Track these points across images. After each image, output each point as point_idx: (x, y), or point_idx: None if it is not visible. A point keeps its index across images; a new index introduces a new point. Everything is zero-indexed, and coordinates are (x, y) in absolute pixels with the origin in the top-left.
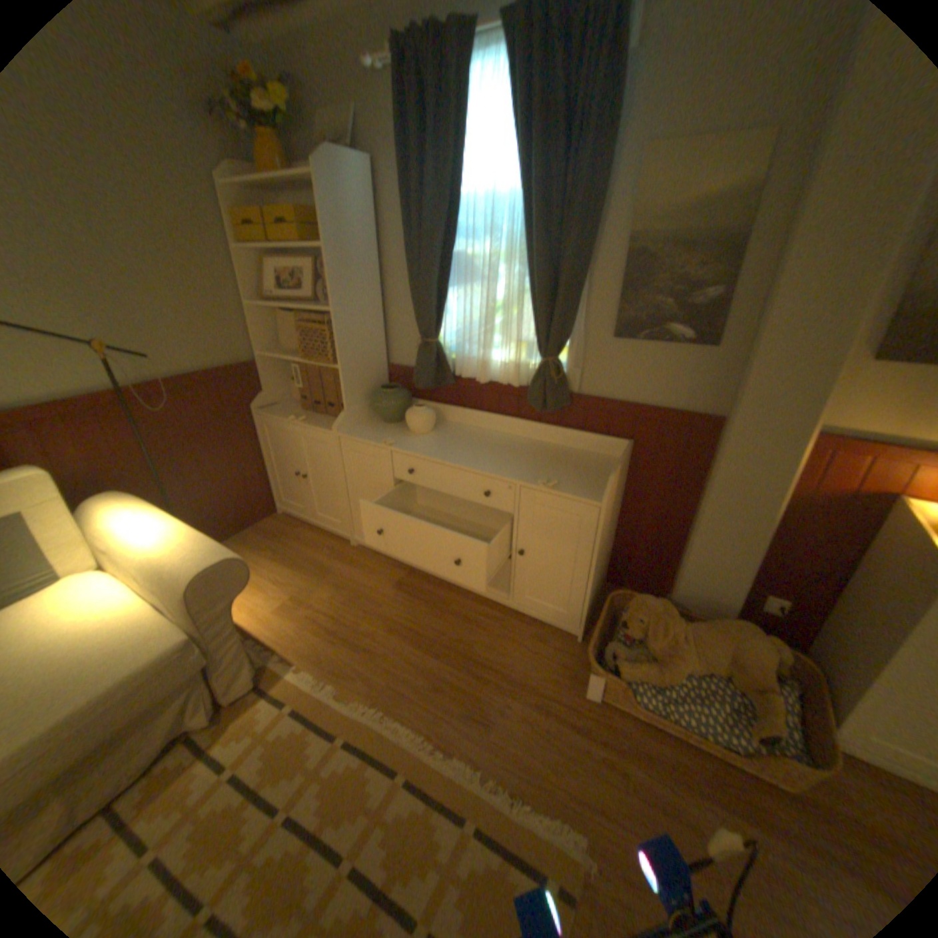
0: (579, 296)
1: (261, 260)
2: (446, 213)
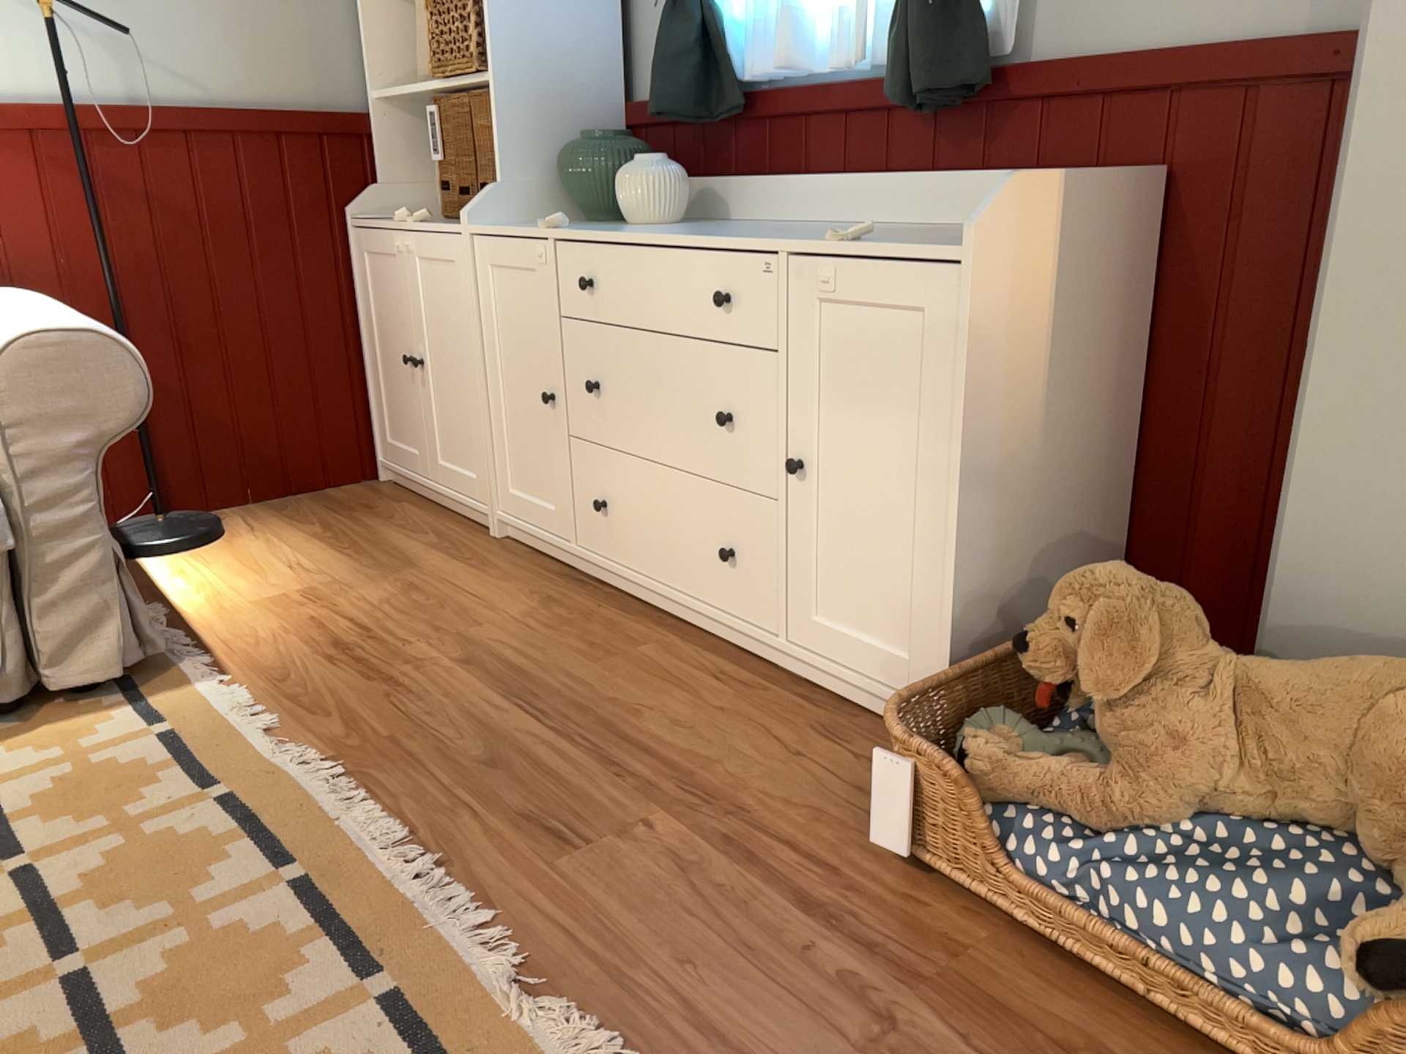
0: None
1: None
2: None
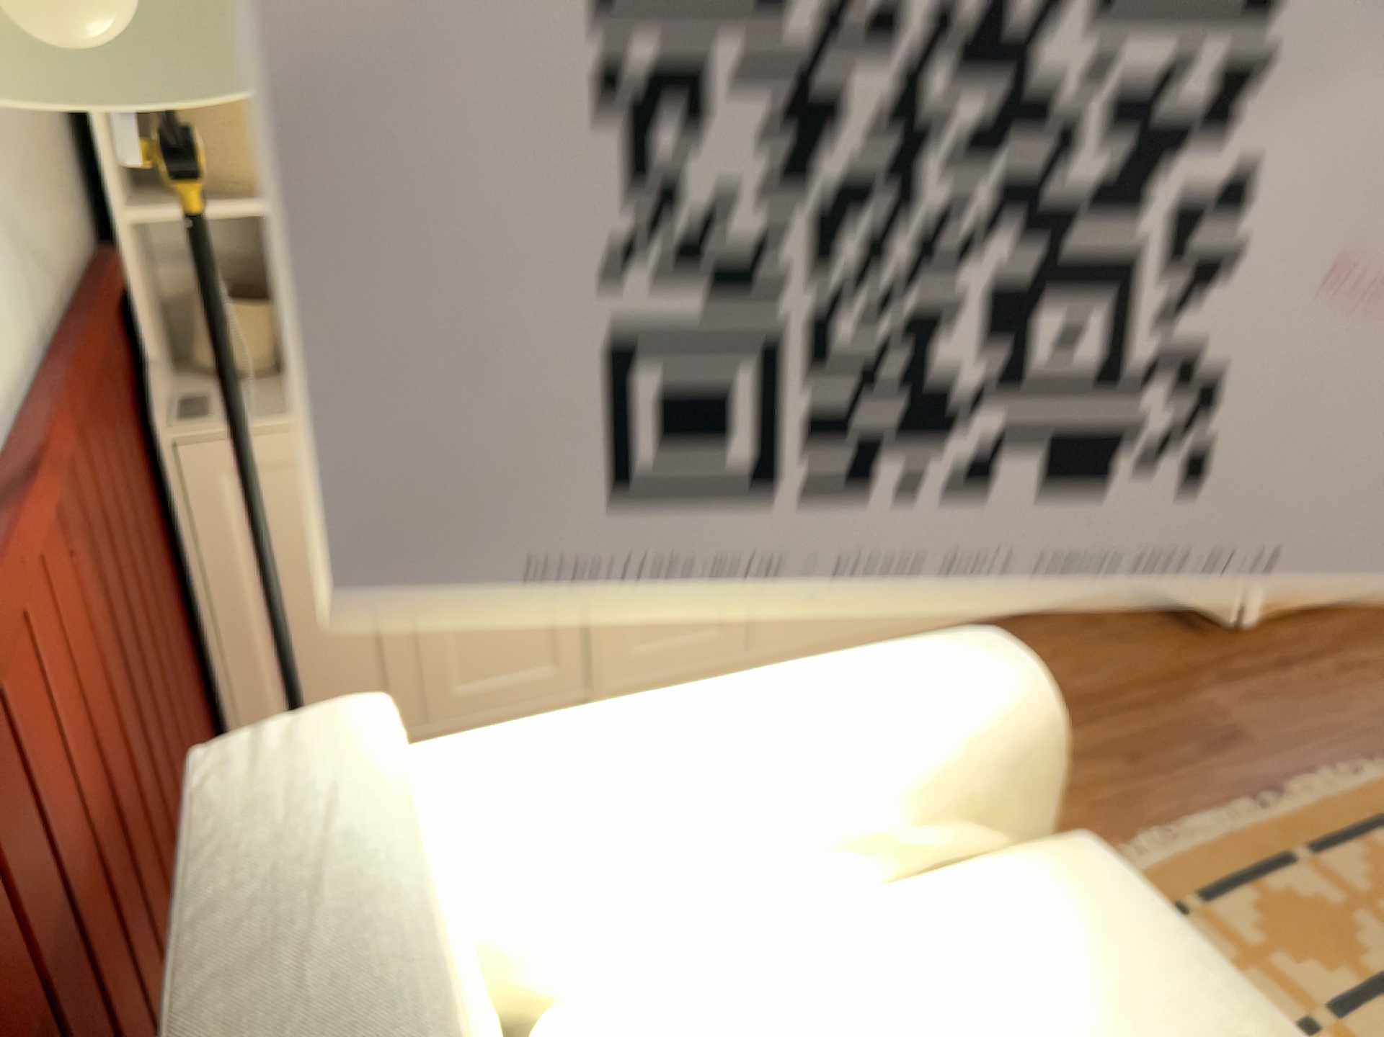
0: None
1: None
2: None
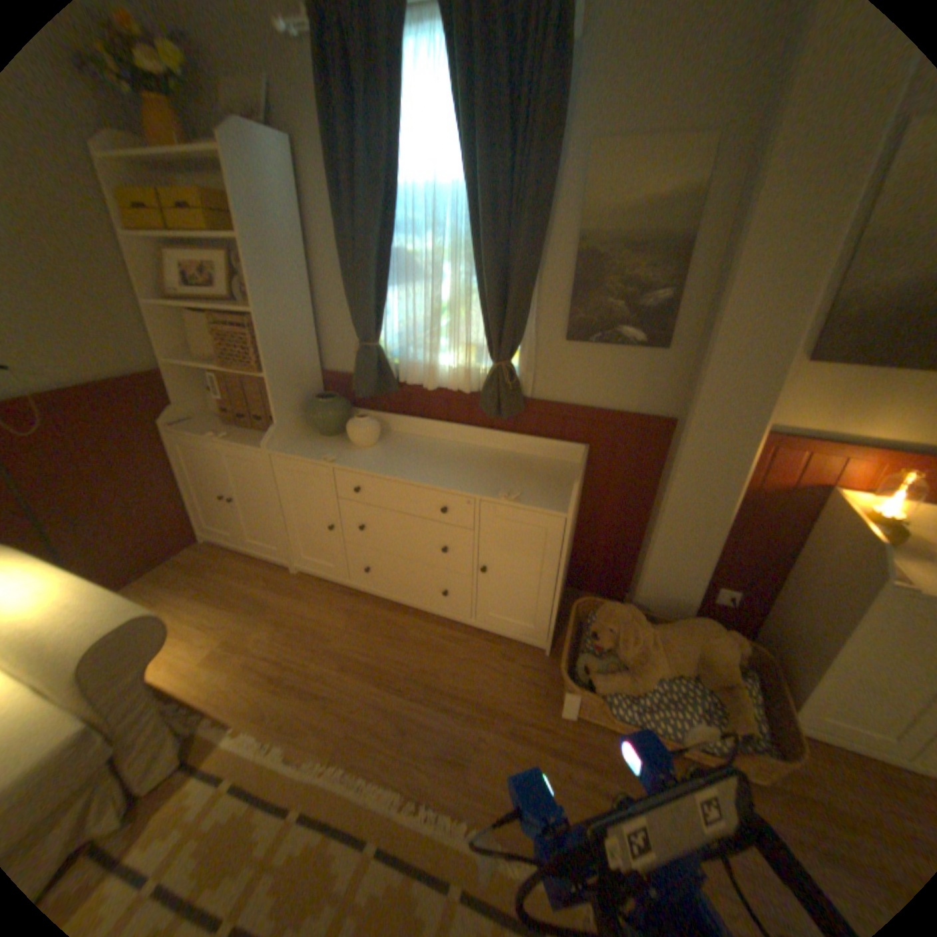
0: (530, 298)
1: (161, 253)
2: (382, 205)
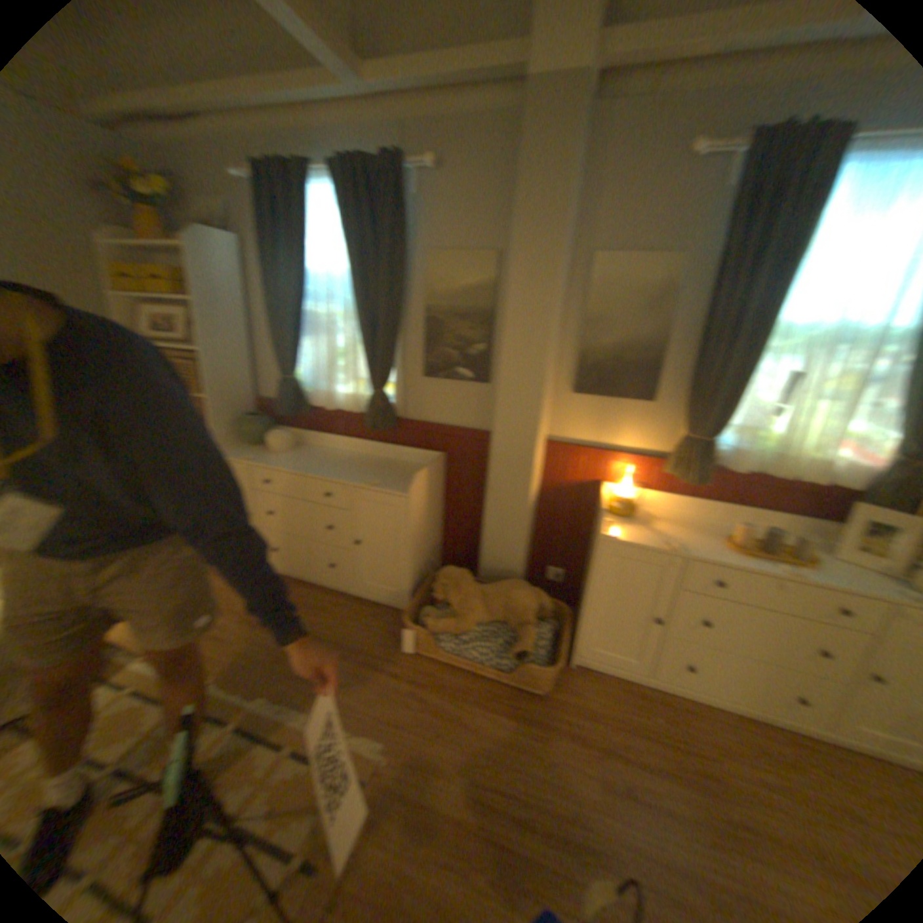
0: (394, 347)
1: (139, 308)
2: (296, 283)
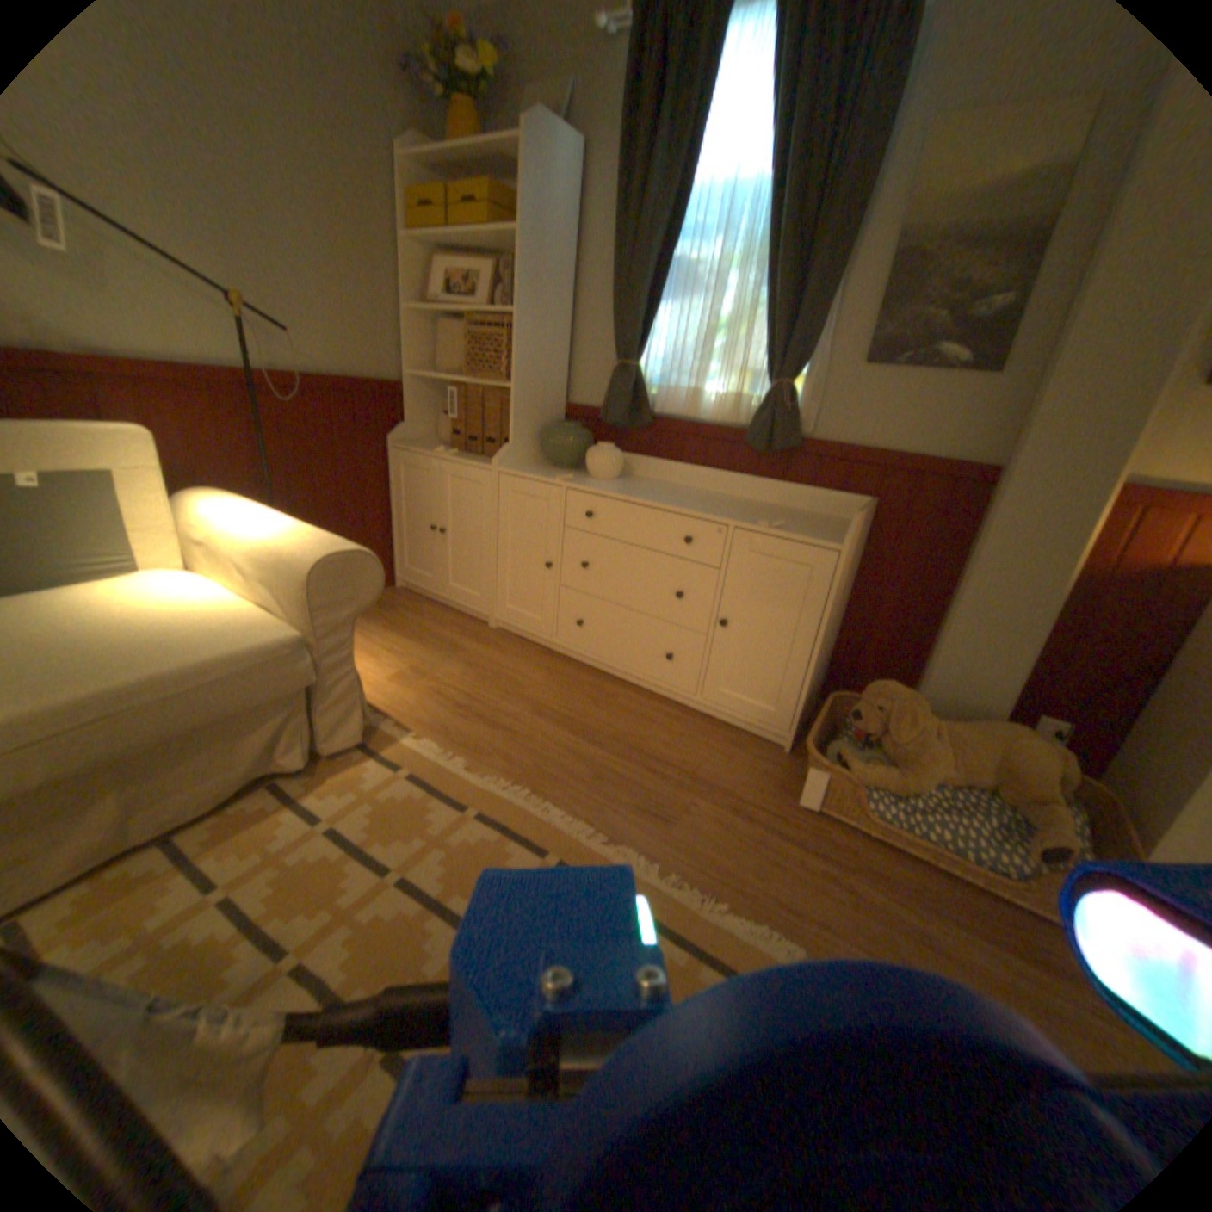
0: (829, 303)
1: (428, 260)
2: (672, 200)
